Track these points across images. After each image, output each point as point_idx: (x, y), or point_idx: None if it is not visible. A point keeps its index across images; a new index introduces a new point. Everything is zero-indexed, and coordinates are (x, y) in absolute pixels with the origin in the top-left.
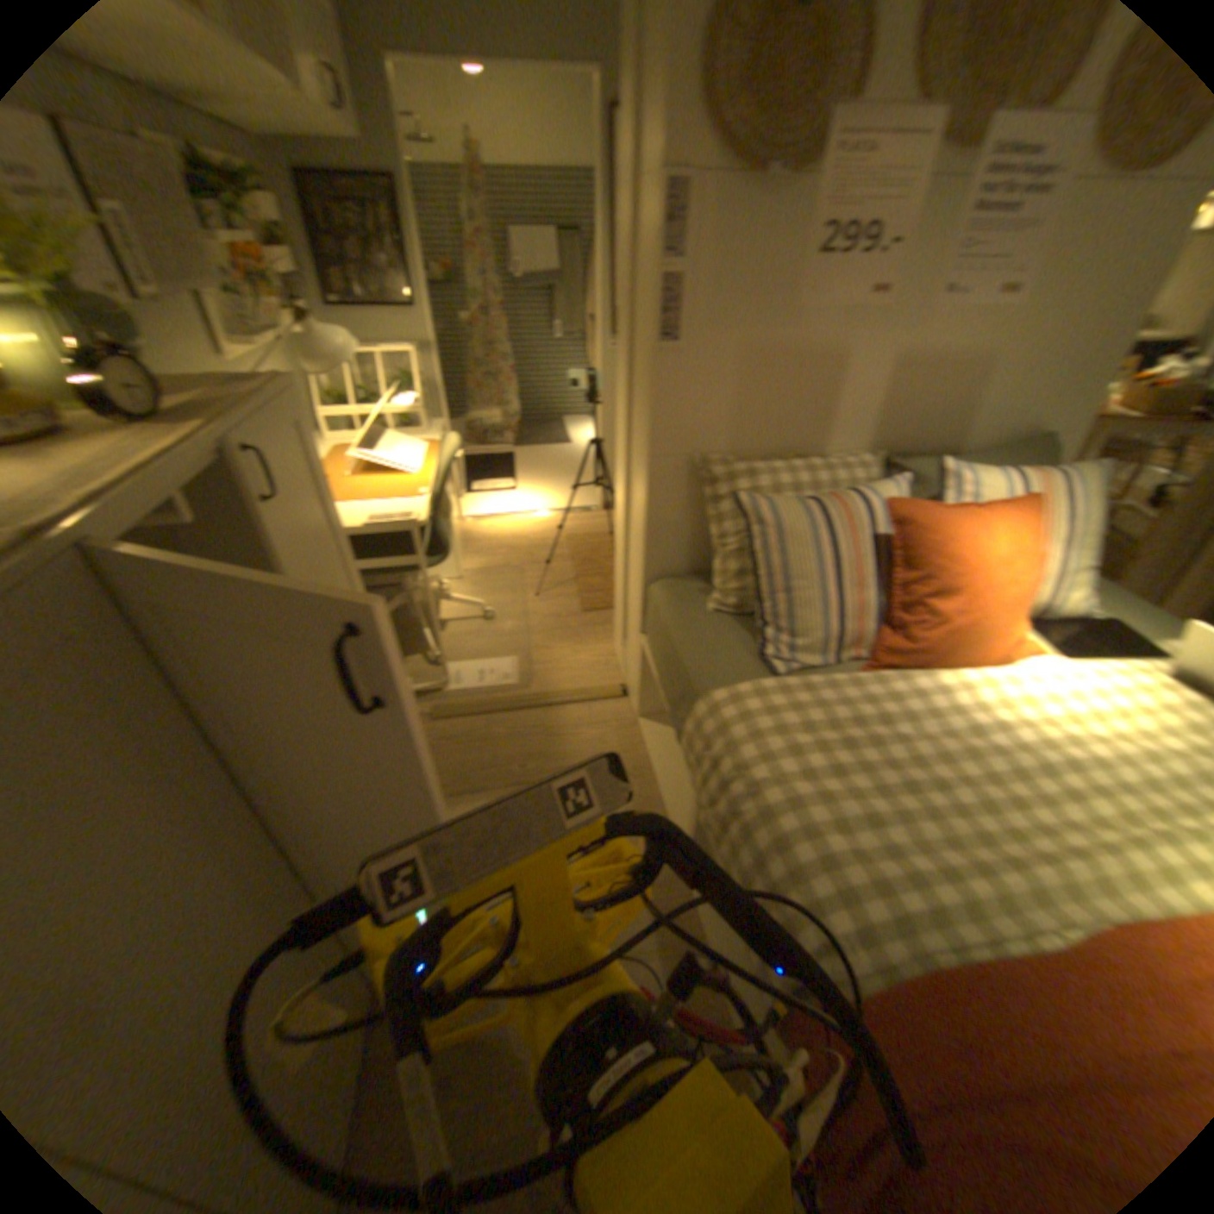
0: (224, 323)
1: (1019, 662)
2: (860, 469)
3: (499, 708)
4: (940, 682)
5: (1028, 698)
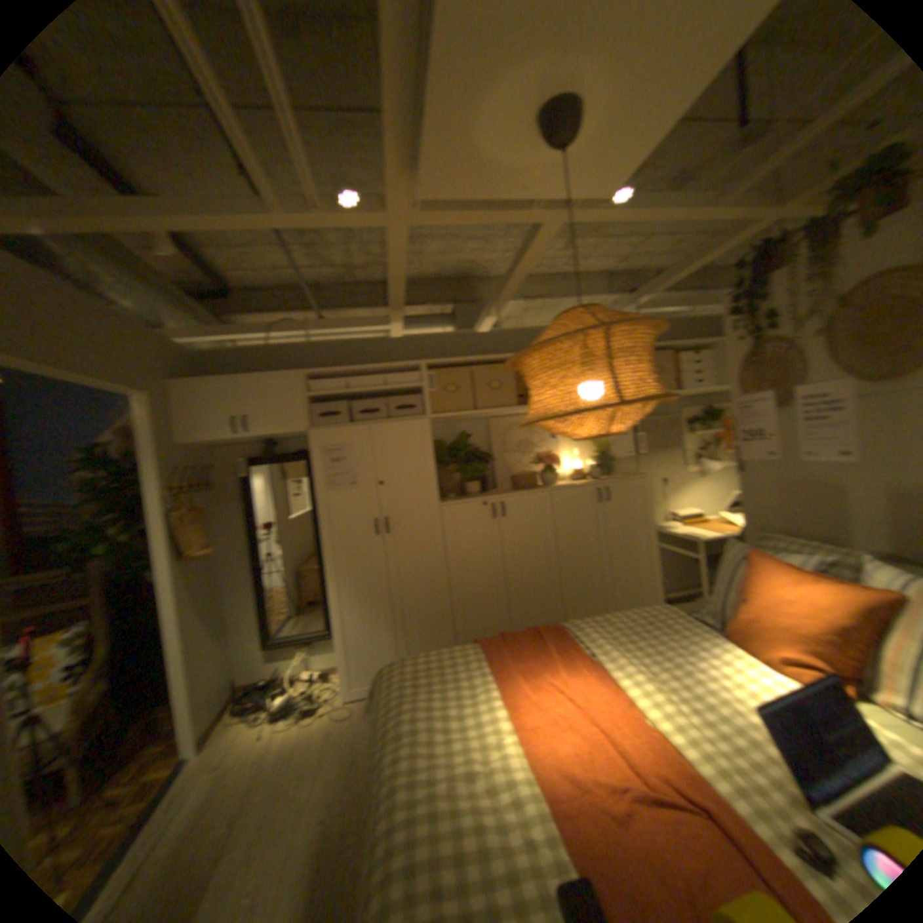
0: (689, 461)
1: (781, 673)
2: (838, 556)
3: None
4: (722, 646)
5: (745, 675)
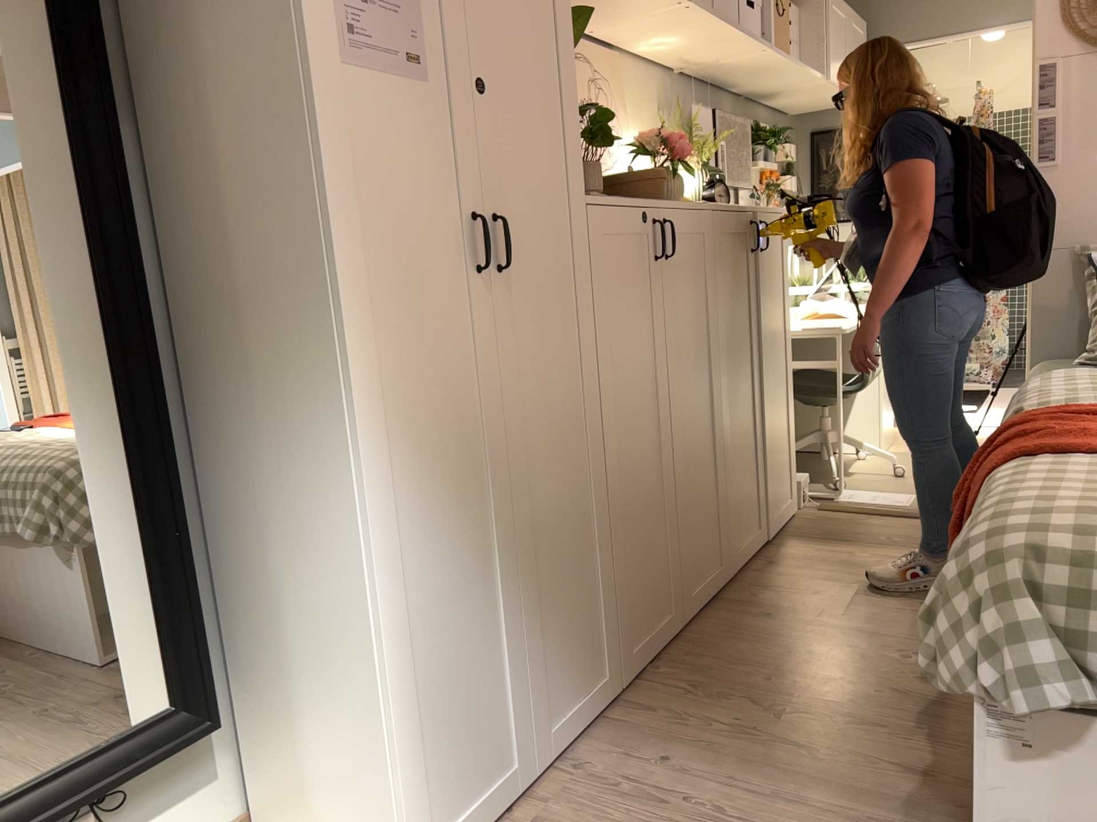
0: None
1: None
2: None
3: (877, 511)
4: None
5: None
